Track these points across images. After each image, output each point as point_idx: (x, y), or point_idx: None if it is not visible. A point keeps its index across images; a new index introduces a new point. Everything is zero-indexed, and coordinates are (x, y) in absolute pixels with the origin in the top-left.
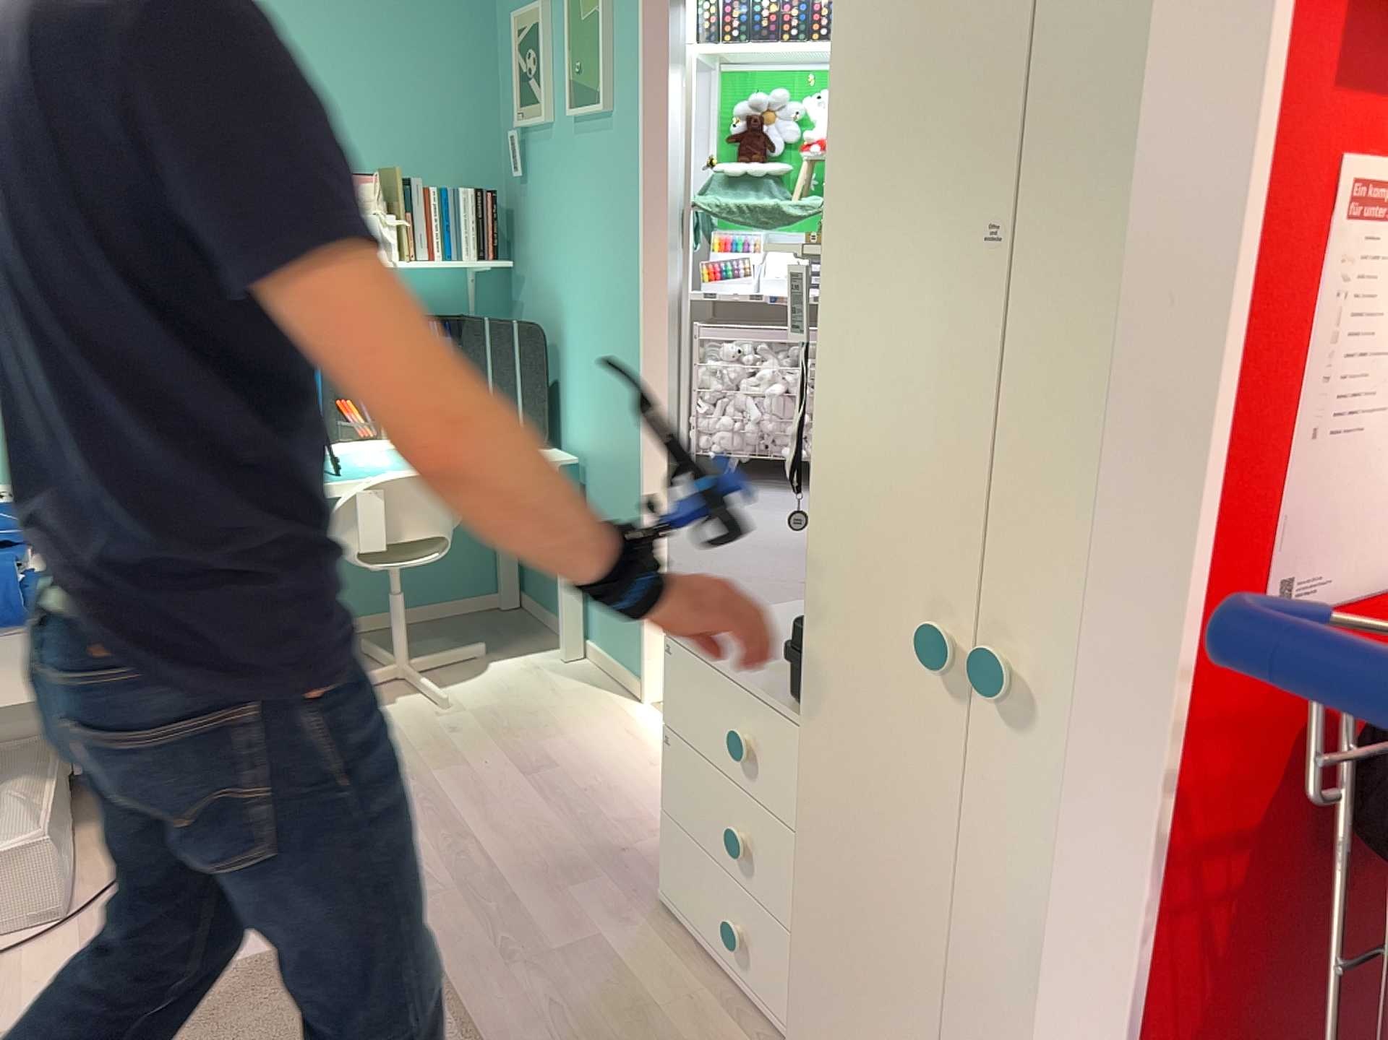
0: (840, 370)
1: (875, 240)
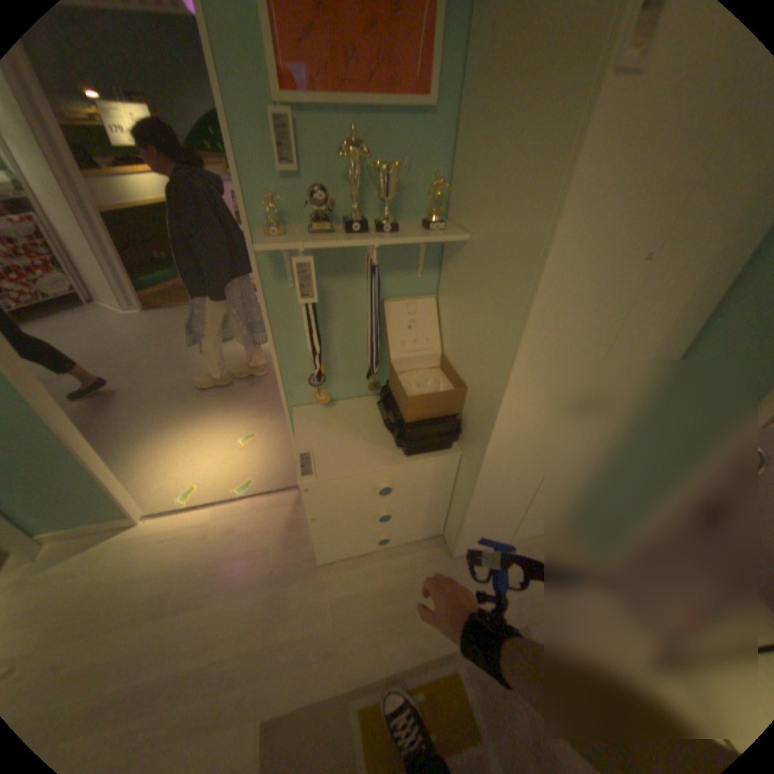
0: (542, 332)
1: (584, 268)
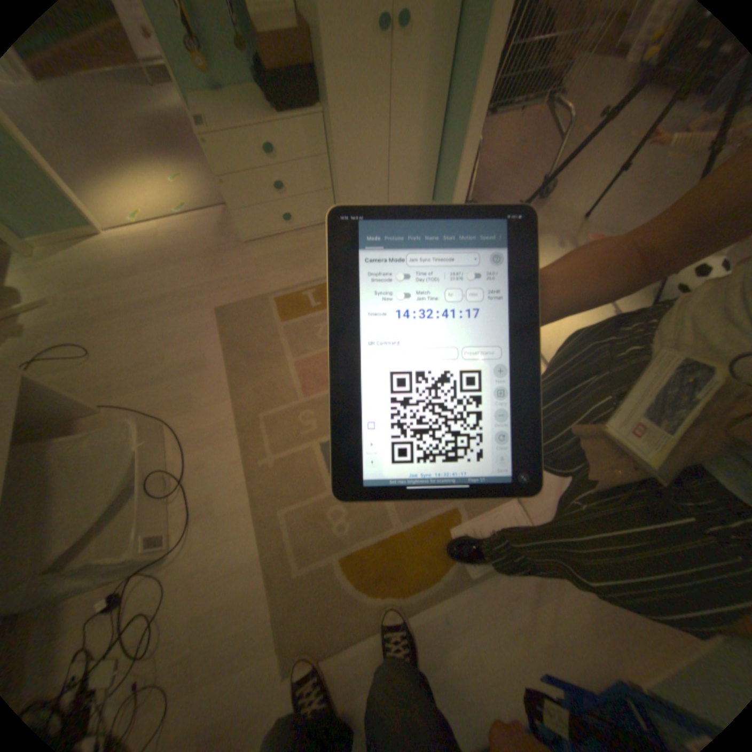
0: None
1: None
